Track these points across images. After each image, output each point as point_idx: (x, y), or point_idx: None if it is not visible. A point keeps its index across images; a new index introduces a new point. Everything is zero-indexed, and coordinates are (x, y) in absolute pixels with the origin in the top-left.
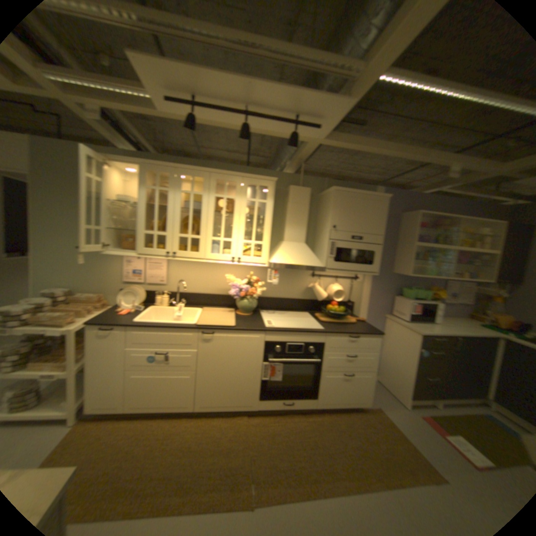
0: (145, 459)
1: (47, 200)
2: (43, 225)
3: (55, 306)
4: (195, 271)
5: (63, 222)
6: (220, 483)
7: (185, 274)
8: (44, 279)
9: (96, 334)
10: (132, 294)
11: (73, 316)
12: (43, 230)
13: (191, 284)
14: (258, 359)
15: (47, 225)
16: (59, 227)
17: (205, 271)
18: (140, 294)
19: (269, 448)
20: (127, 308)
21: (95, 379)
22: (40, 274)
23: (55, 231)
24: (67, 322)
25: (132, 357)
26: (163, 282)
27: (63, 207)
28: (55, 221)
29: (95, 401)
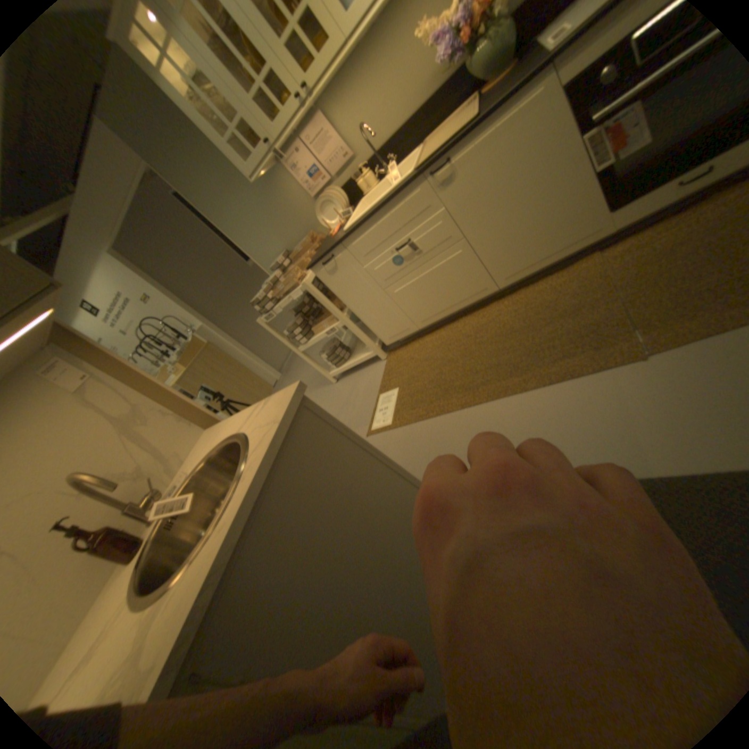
0: (464, 357)
1: (183, 172)
2: (210, 202)
3: (288, 270)
4: (372, 87)
5: (214, 182)
6: (575, 346)
7: (364, 110)
8: (266, 254)
9: (327, 269)
10: (329, 201)
11: (301, 267)
12: (216, 207)
13: (384, 117)
14: (570, 135)
15: (212, 199)
16: (218, 190)
17: (385, 70)
18: (337, 193)
19: (665, 271)
20: (338, 221)
21: (368, 311)
22: (259, 252)
23: (221, 199)
24: (302, 276)
25: (379, 270)
26: (350, 153)
27: (196, 164)
28: (210, 188)
29: (386, 330)
